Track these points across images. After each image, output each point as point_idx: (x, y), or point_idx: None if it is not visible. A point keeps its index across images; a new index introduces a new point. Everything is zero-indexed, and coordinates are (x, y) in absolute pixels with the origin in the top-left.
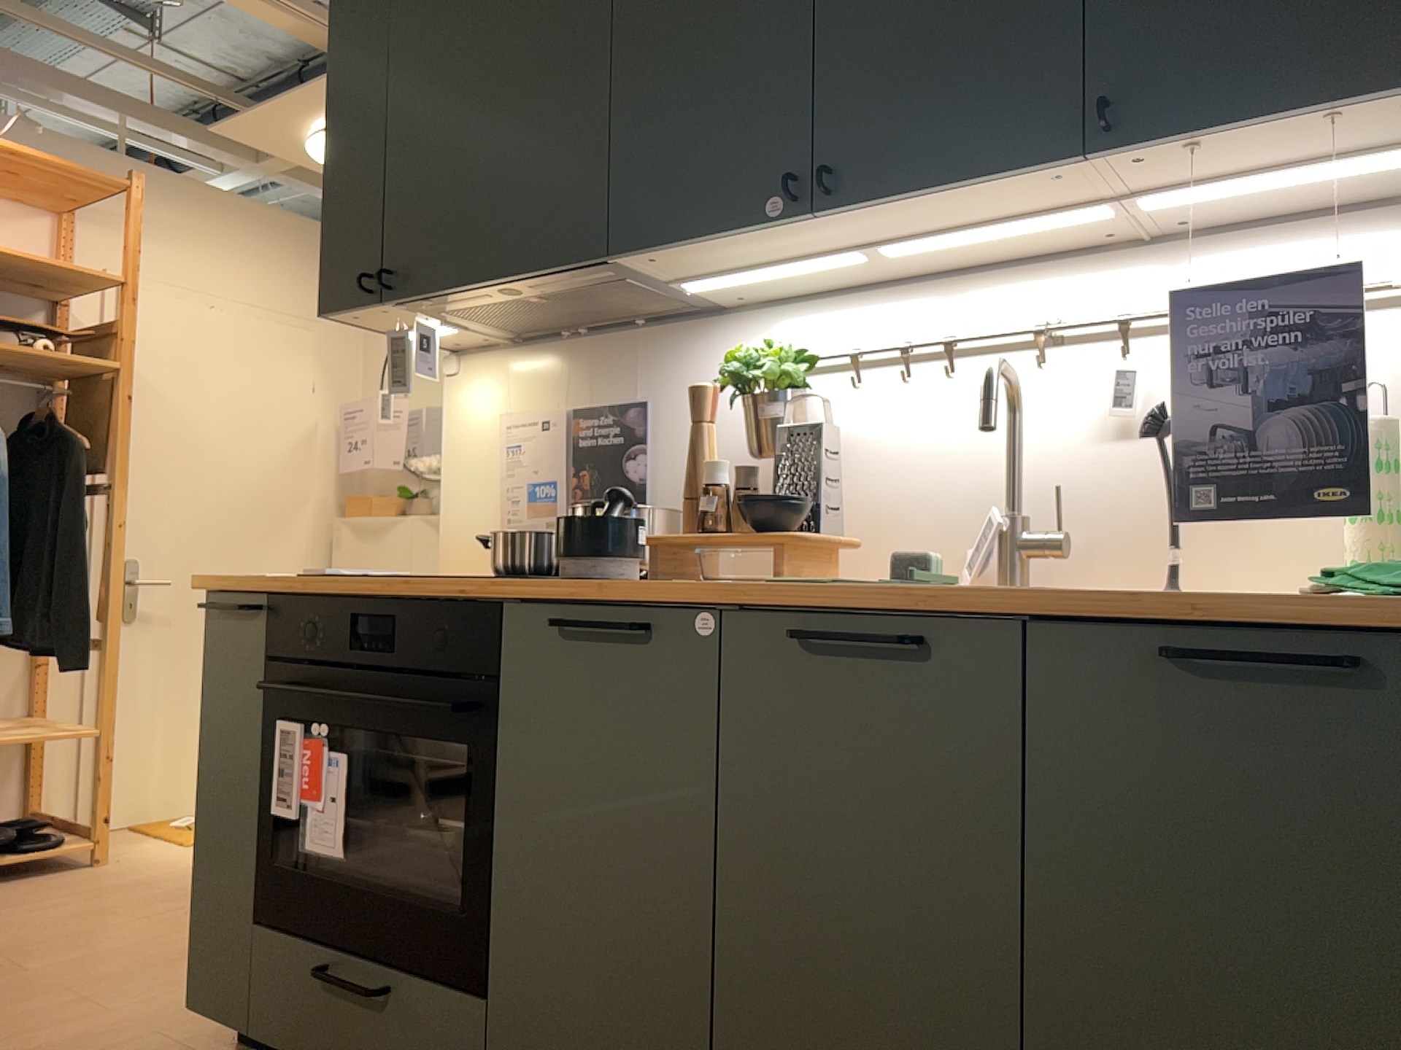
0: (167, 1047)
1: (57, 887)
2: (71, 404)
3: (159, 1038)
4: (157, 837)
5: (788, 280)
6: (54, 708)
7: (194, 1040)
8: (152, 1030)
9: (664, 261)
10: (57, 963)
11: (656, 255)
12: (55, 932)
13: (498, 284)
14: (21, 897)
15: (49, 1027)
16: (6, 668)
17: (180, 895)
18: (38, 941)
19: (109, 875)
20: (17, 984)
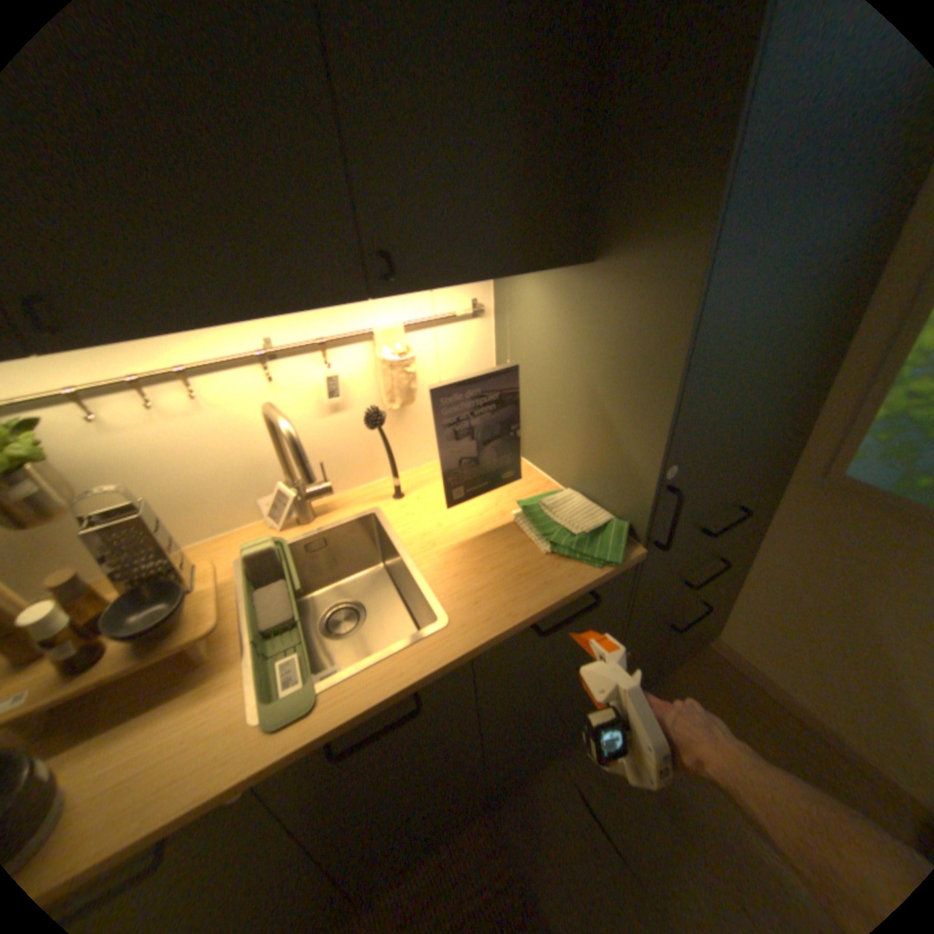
0: None
1: None
2: None
3: None
4: None
5: None
6: None
7: None
8: None
9: None
10: None
11: None
12: None
13: None
14: None
15: None
16: None
17: None
18: None
19: None
20: None
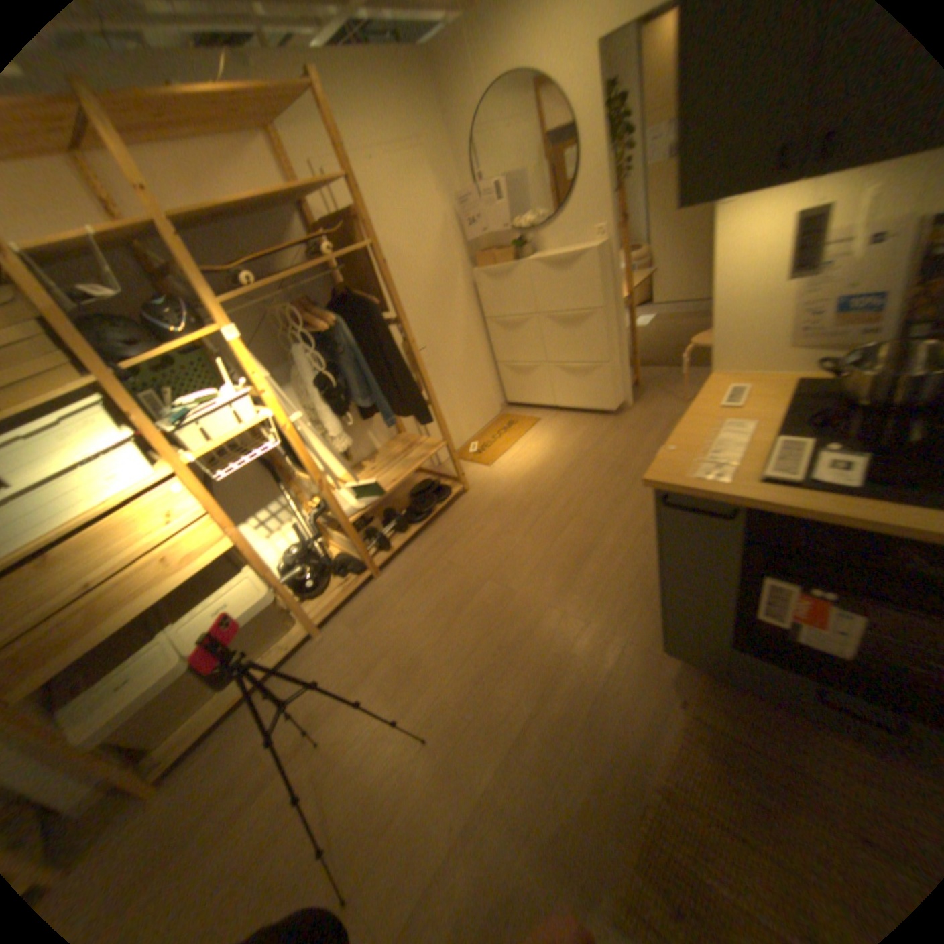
0: (643, 651)
1: (465, 514)
2: (335, 269)
3: (632, 644)
4: (471, 462)
5: None
6: (405, 425)
7: (651, 643)
8: (622, 637)
9: None
10: (523, 580)
11: None
12: (498, 553)
13: None
14: (458, 525)
15: (570, 640)
16: (380, 419)
17: (524, 508)
18: (498, 562)
19: (478, 498)
20: (522, 603)
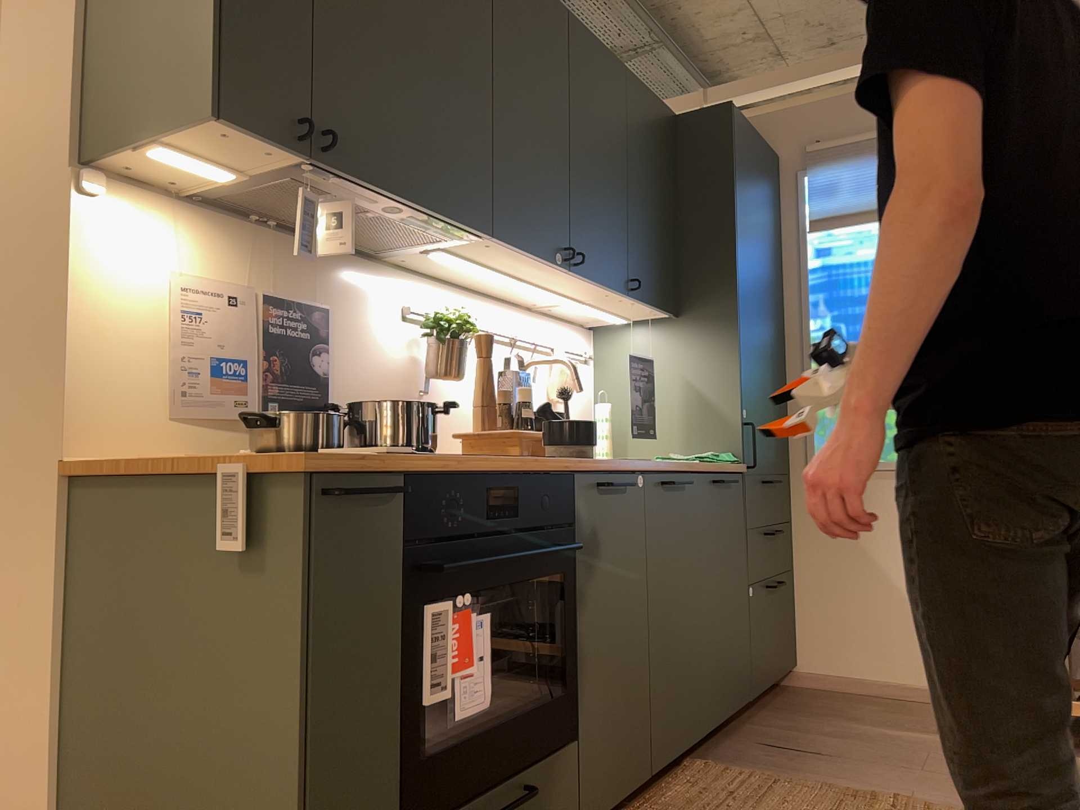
0: None
1: None
2: None
3: None
4: None
5: (443, 265)
6: None
7: None
8: None
9: (480, 246)
10: None
11: (494, 244)
12: None
13: (411, 206)
14: None
15: None
16: None
17: None
18: None
19: None
20: None
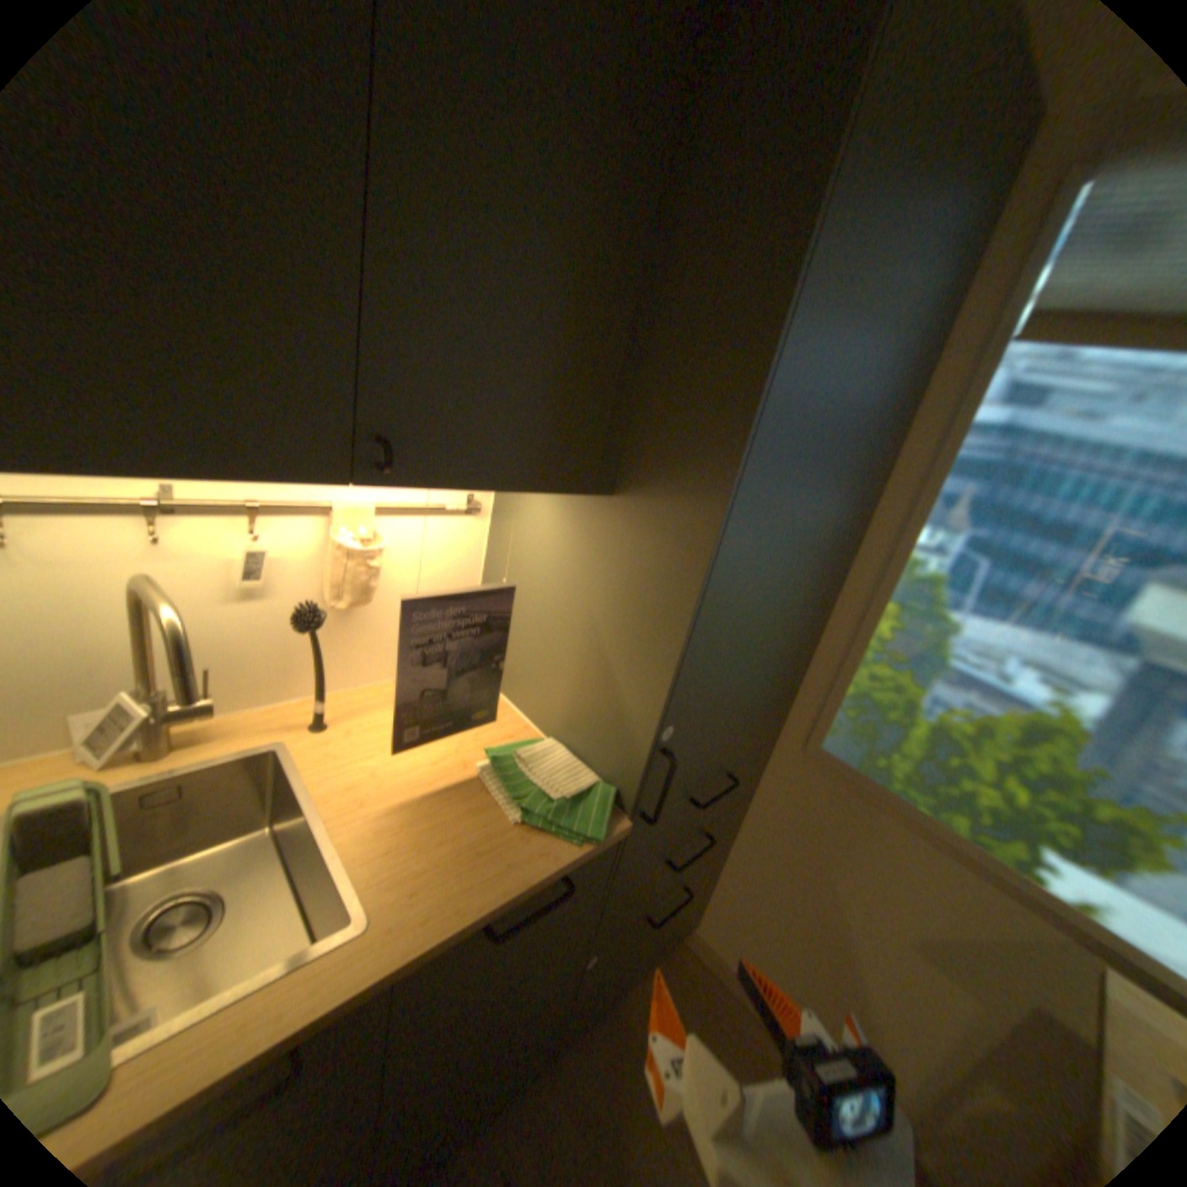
0: None
1: None
2: None
3: None
4: None
5: None
6: None
7: None
8: None
9: None
10: None
11: None
12: None
13: None
14: None
15: None
16: None
17: None
18: None
19: None
20: None
